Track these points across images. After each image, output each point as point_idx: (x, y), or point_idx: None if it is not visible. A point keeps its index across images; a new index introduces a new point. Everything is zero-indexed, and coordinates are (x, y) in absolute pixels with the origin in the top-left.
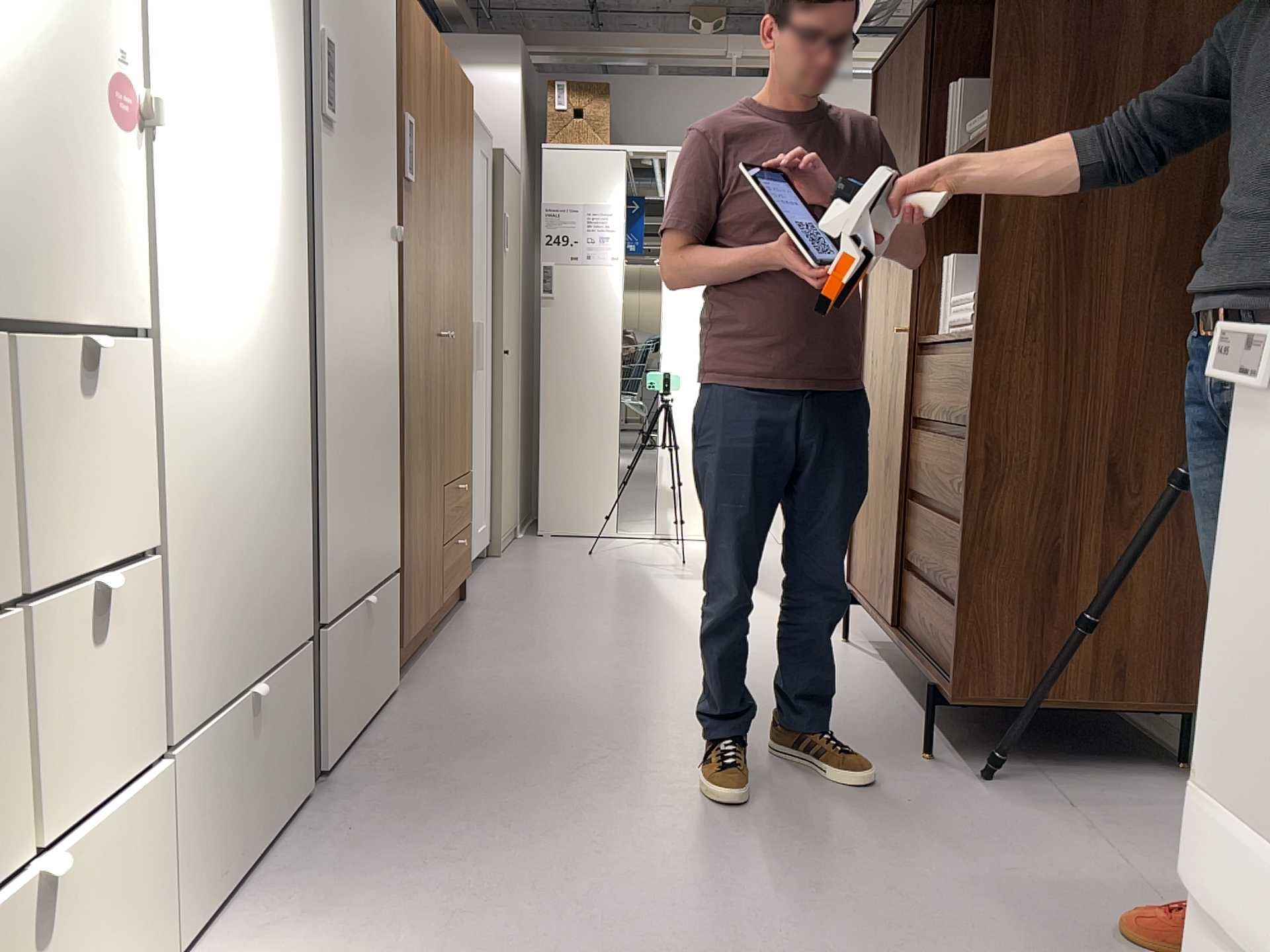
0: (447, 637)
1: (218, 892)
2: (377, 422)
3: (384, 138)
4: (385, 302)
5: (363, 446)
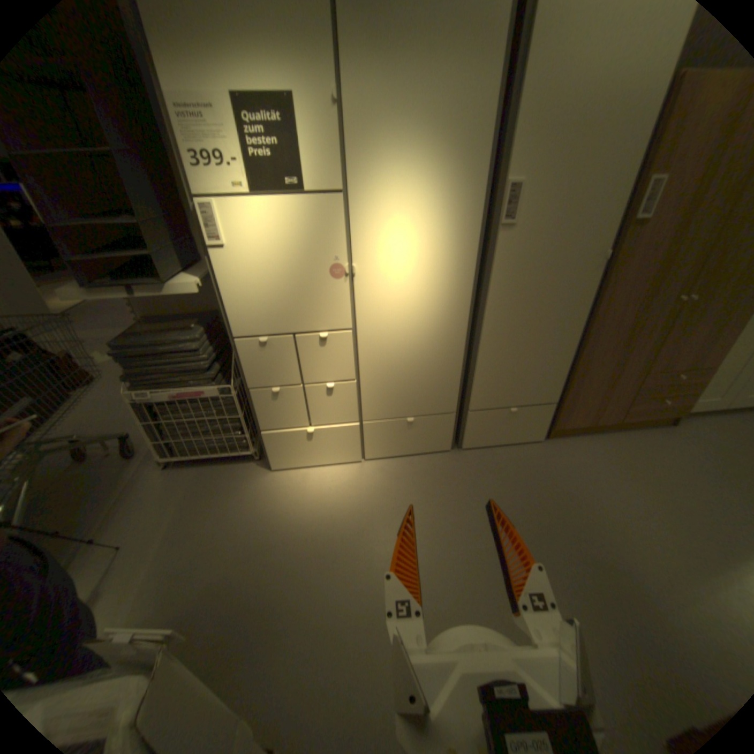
0: (619, 437)
1: (386, 454)
2: (547, 347)
3: (605, 204)
4: (577, 293)
5: (525, 356)
